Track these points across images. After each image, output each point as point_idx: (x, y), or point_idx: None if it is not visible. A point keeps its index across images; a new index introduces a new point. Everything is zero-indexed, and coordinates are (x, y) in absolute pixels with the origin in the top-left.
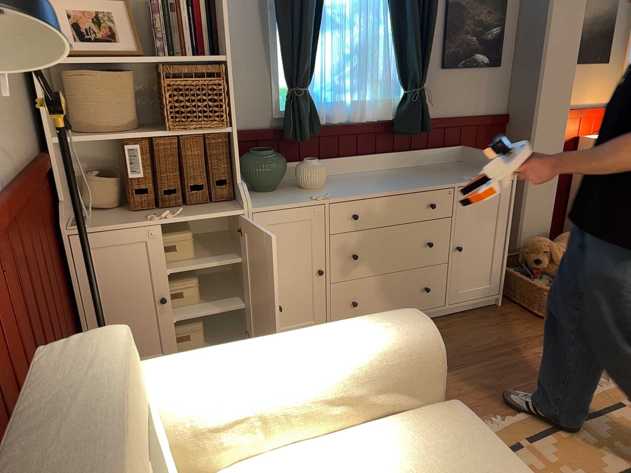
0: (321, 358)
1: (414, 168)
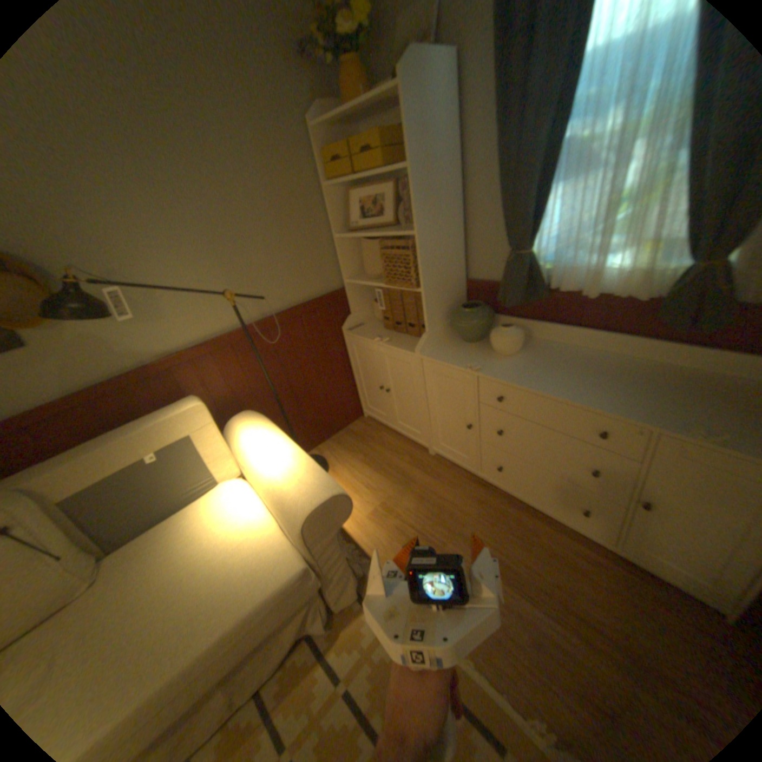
0: (267, 472)
1: (688, 373)
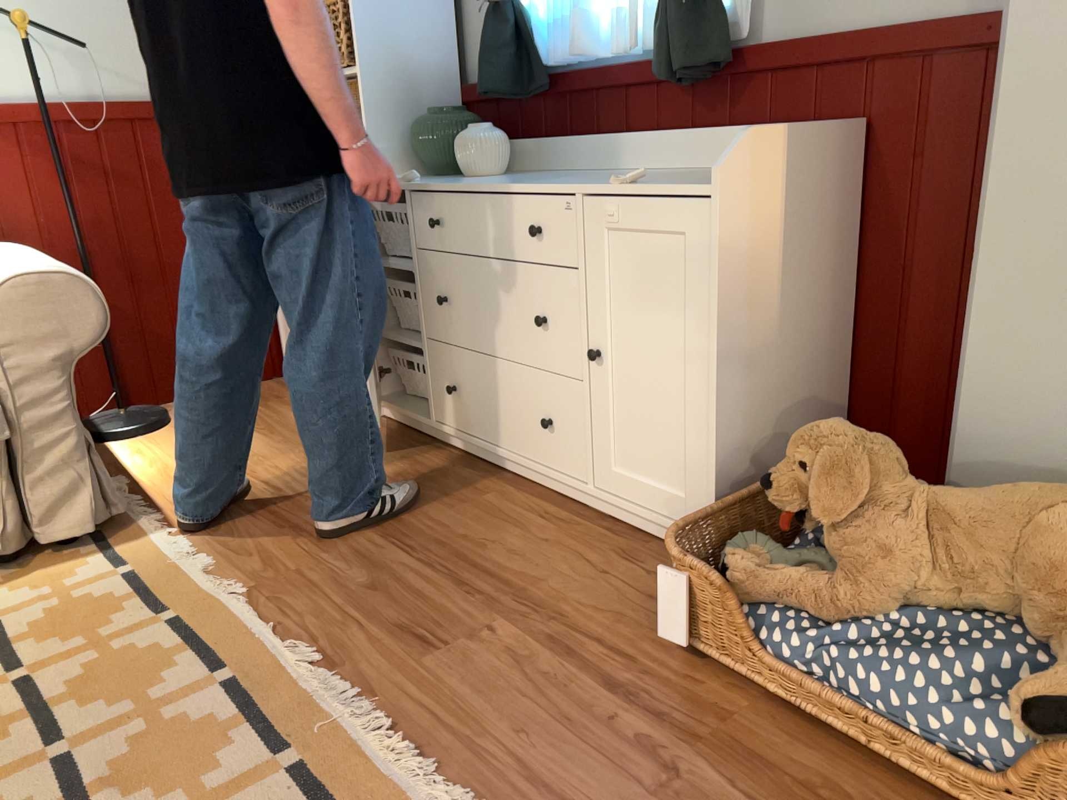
0: None
1: (696, 171)
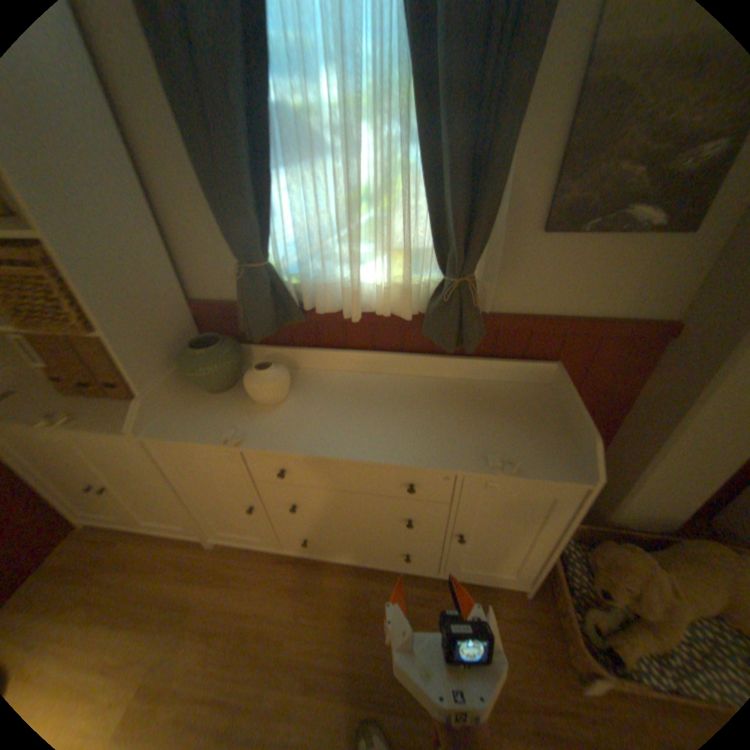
0: None
1: (455, 384)
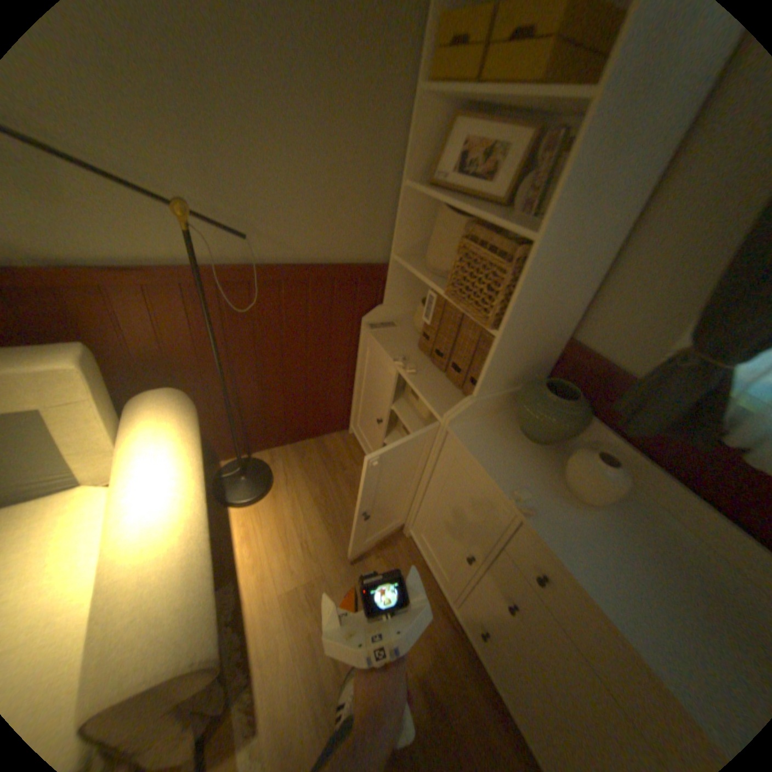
0: (114, 543)
1: None
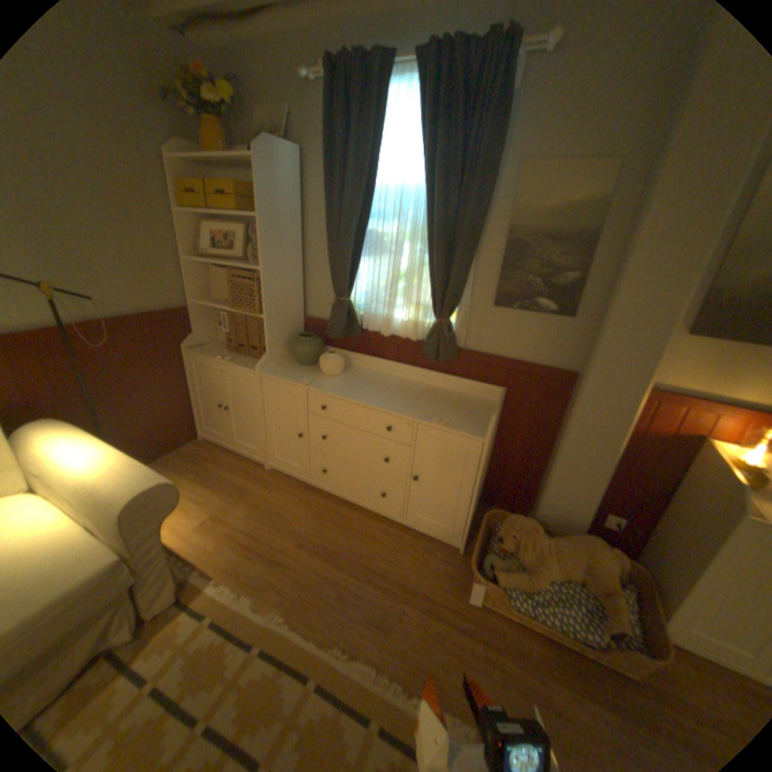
0: (77, 471)
1: (438, 390)
